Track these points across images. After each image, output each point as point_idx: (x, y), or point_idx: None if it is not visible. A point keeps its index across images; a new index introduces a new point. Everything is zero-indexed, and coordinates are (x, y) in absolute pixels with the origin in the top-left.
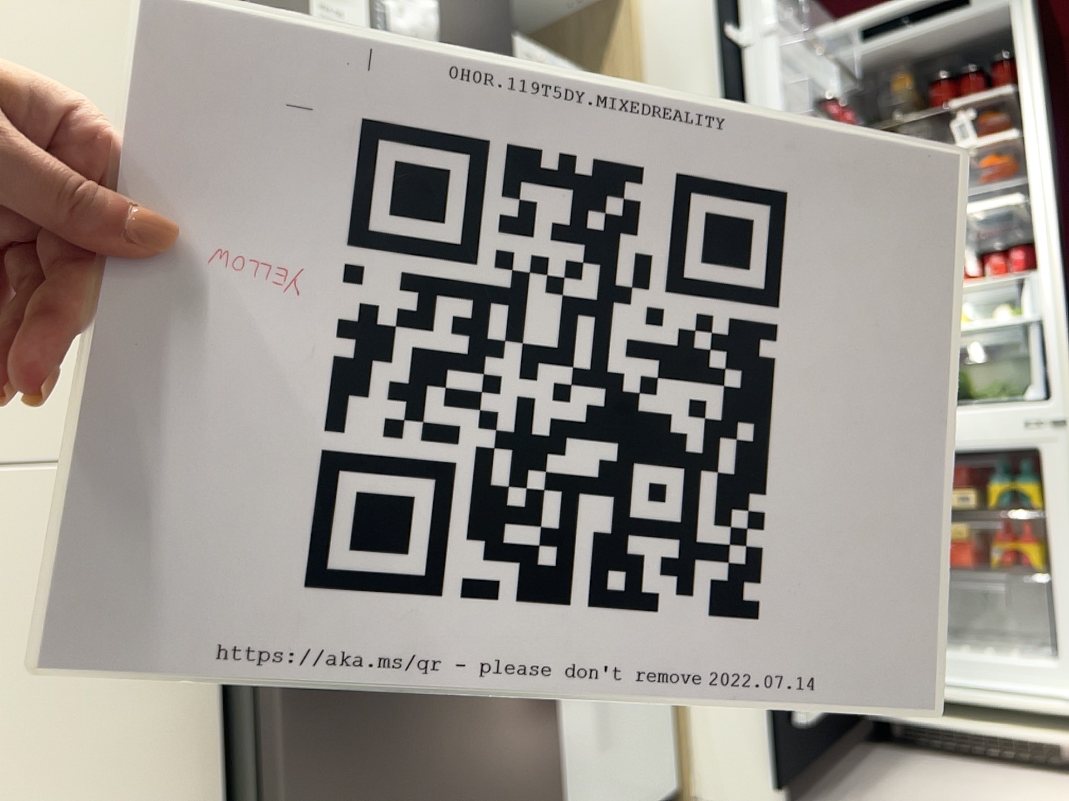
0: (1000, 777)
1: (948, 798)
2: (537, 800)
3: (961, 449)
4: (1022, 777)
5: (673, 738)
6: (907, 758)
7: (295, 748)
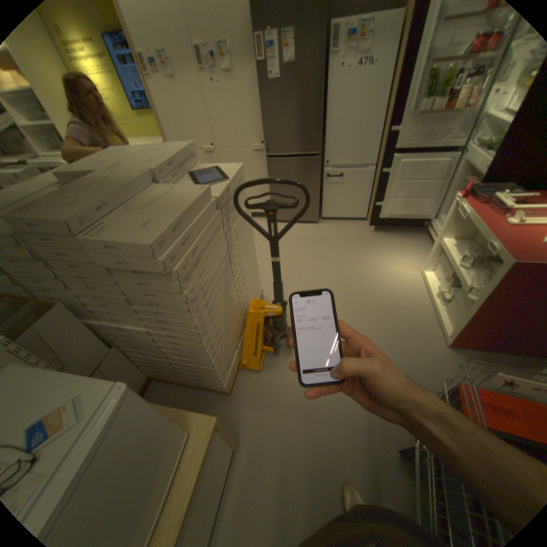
0: (428, 252)
1: (405, 247)
2: (322, 206)
3: (476, 167)
4: (431, 255)
5: (369, 209)
6: (423, 240)
7: (272, 185)
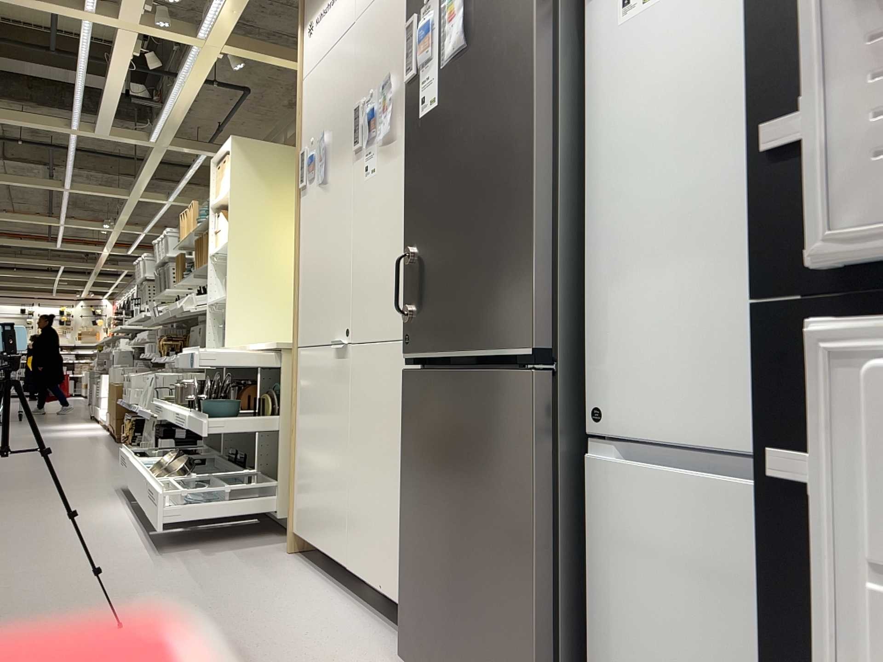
0: None
1: None
2: None
3: None
4: None
5: None
6: None
7: (405, 484)
